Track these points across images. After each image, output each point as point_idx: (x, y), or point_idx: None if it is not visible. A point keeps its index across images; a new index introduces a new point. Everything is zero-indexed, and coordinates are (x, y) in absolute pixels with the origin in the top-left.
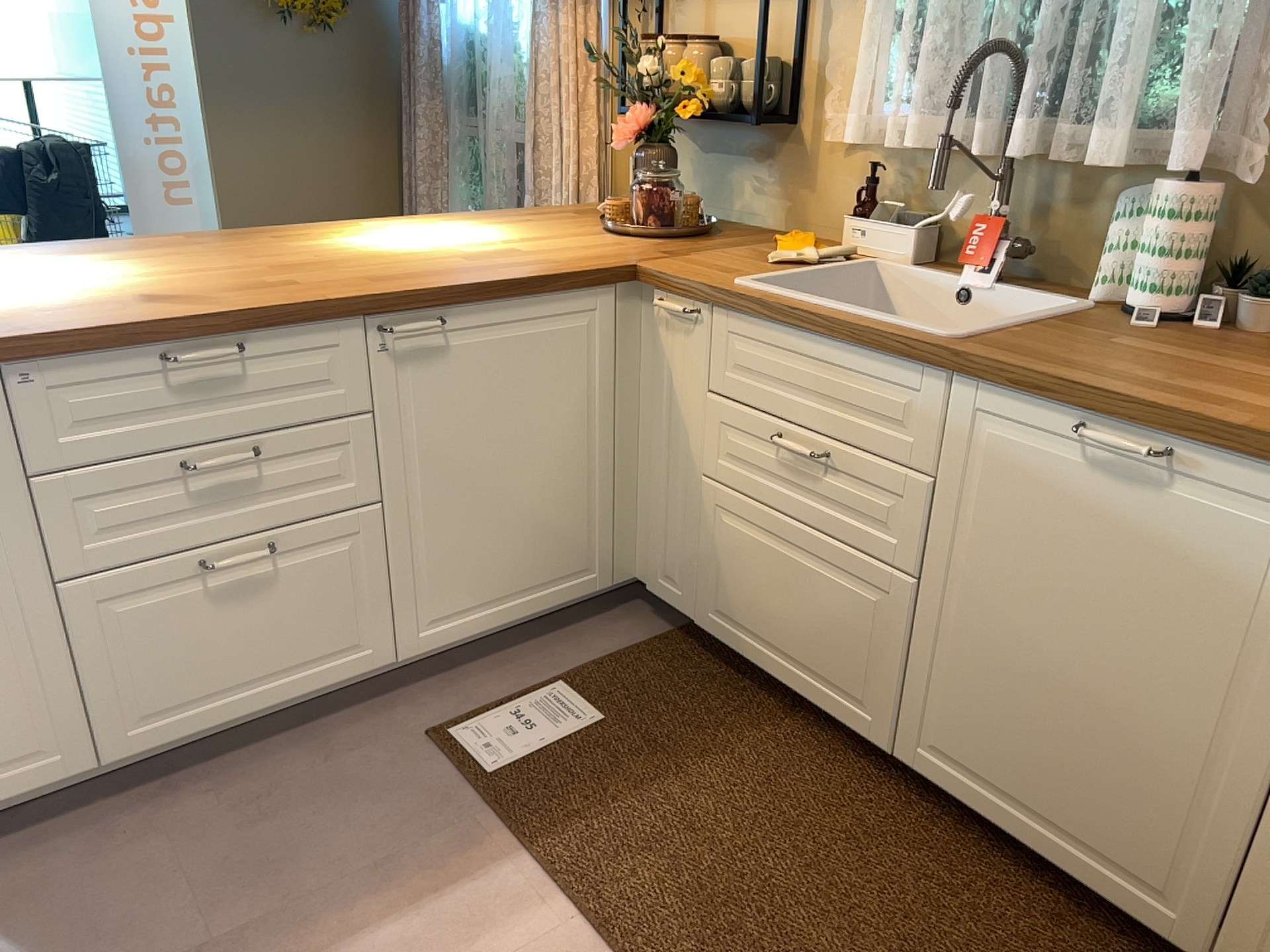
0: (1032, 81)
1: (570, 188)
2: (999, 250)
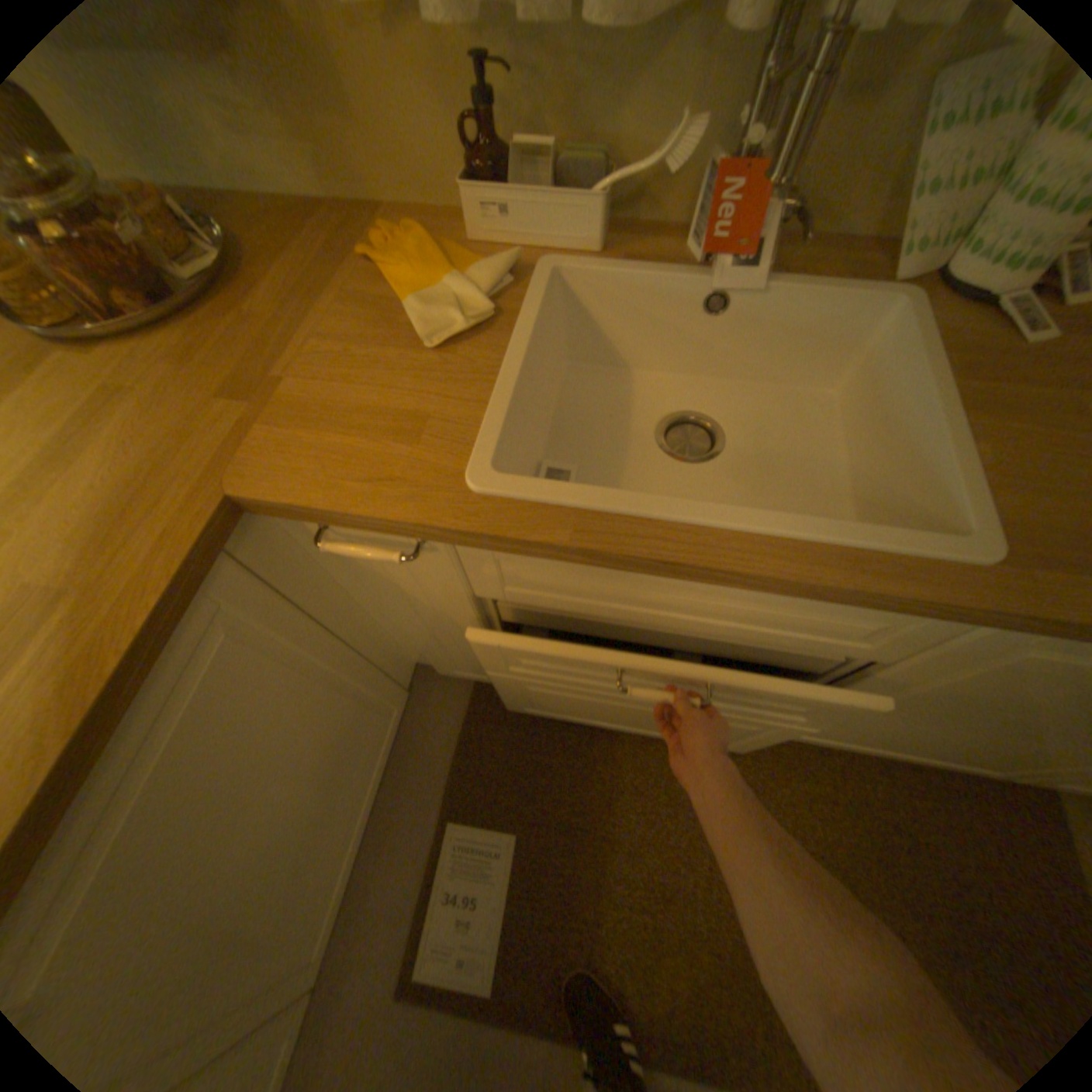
0: None
1: None
2: (776, 214)
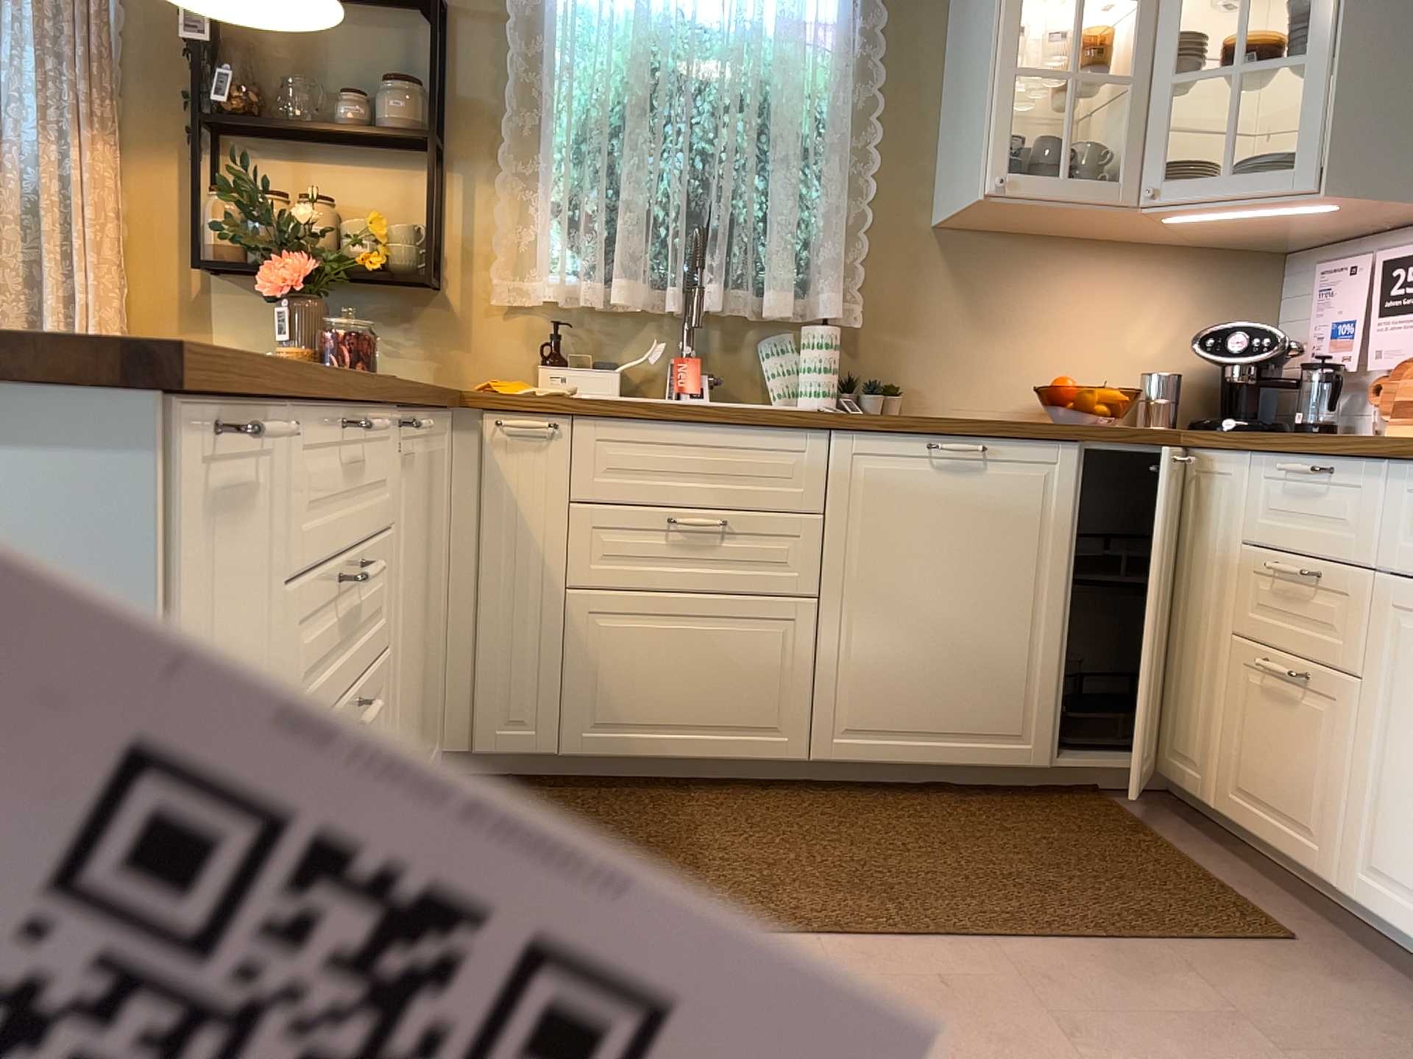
0: (712, 256)
1: None
2: (706, 377)
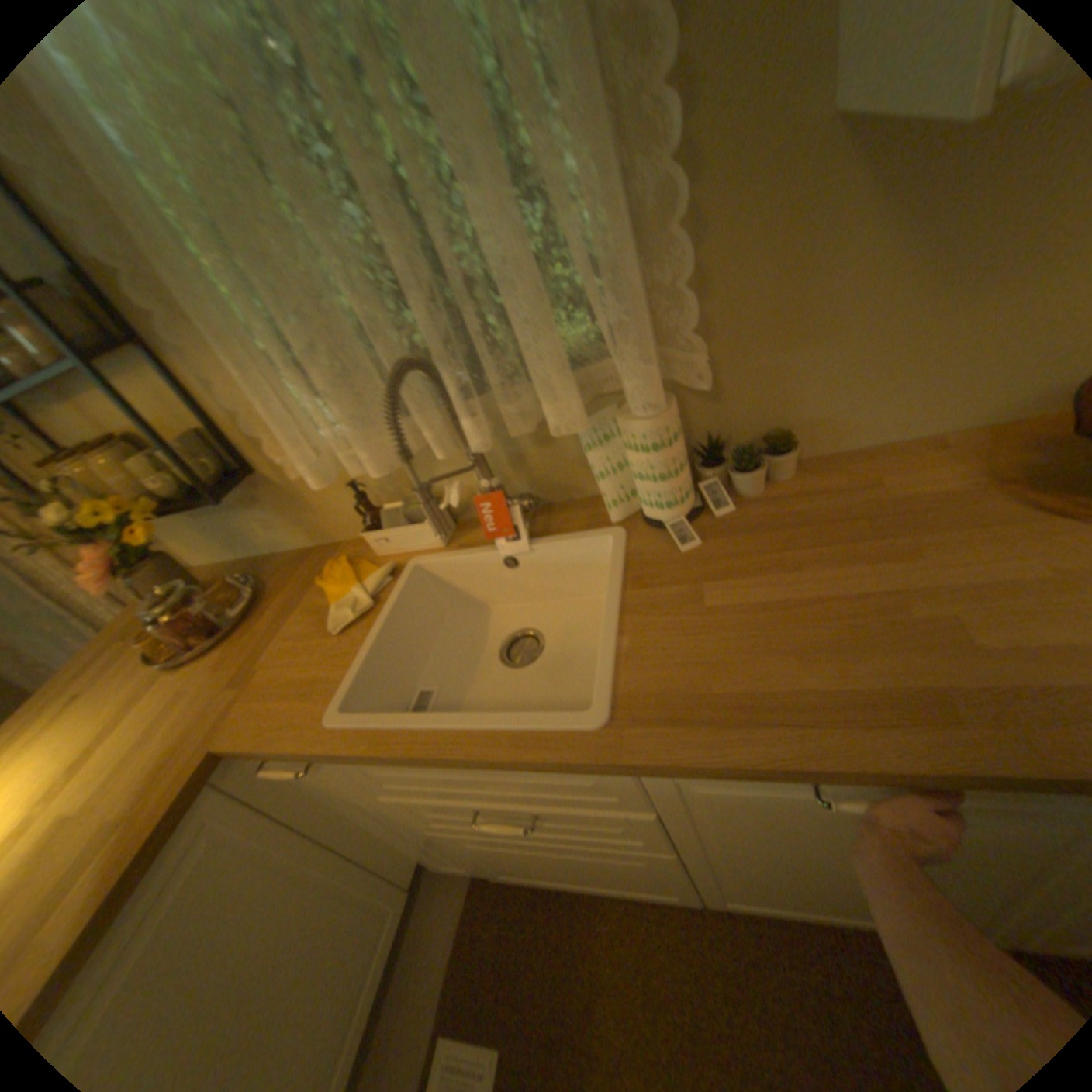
0: (448, 371)
1: (97, 601)
2: (514, 513)
